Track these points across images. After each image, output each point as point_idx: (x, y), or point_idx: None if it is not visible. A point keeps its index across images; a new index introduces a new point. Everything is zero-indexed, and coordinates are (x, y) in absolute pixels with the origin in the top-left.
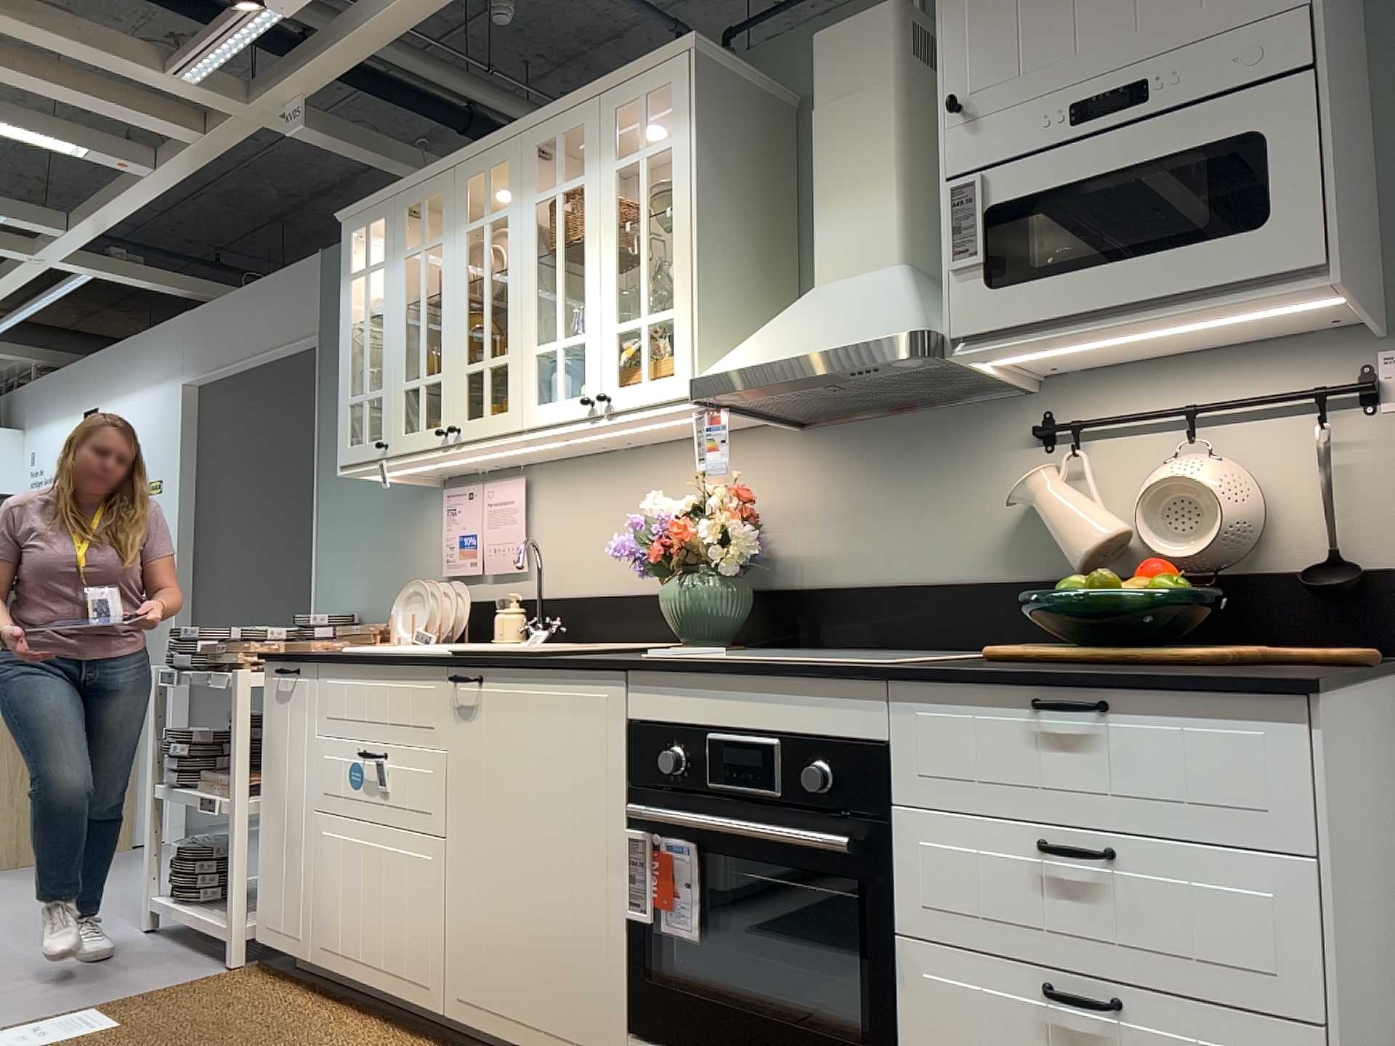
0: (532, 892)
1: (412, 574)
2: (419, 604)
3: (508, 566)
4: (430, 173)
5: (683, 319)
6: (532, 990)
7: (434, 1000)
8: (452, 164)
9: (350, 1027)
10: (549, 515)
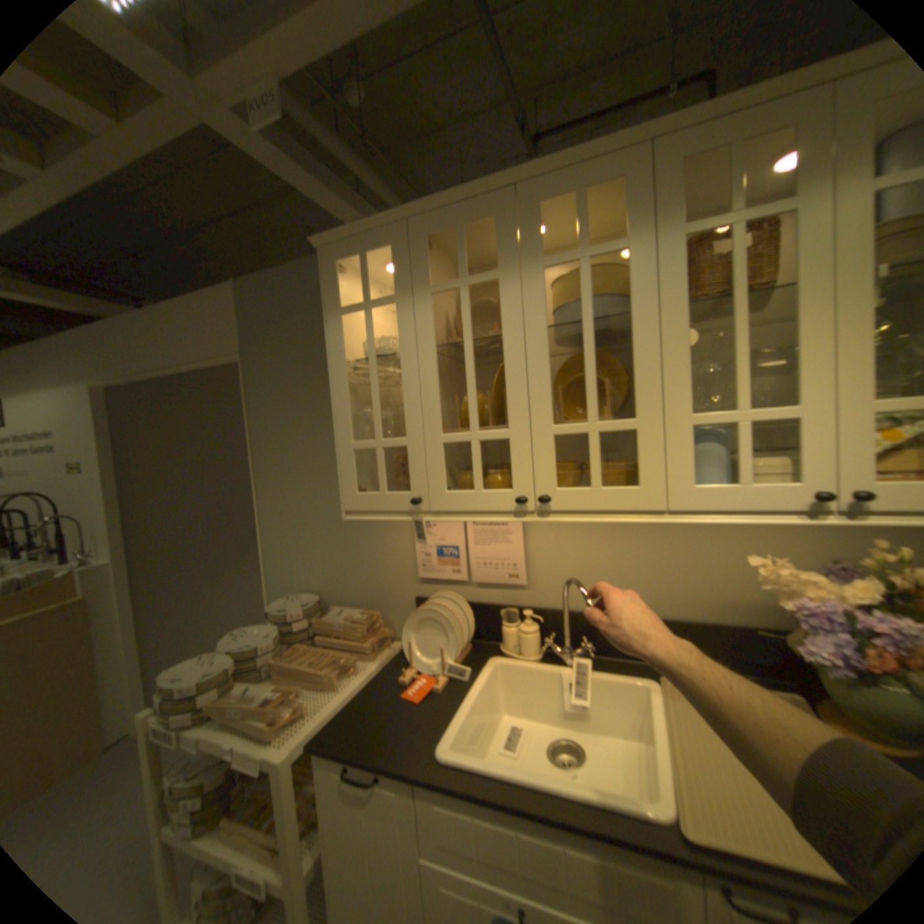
0: None
1: (377, 568)
2: (431, 627)
3: (503, 579)
4: (470, 189)
5: None
6: None
7: None
8: (511, 177)
9: None
10: (551, 538)
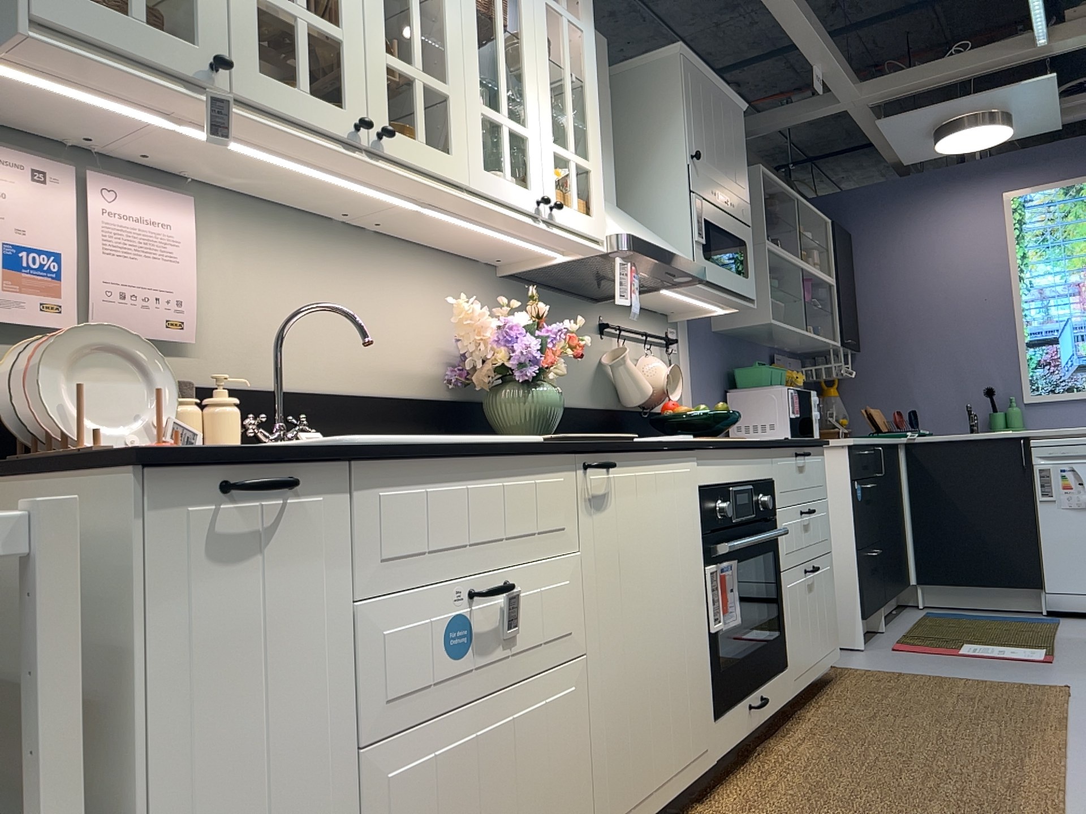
0: (661, 656)
1: None
2: (90, 373)
3: (156, 328)
4: None
5: (599, 178)
6: (666, 745)
7: None
8: None
9: None
10: (229, 270)
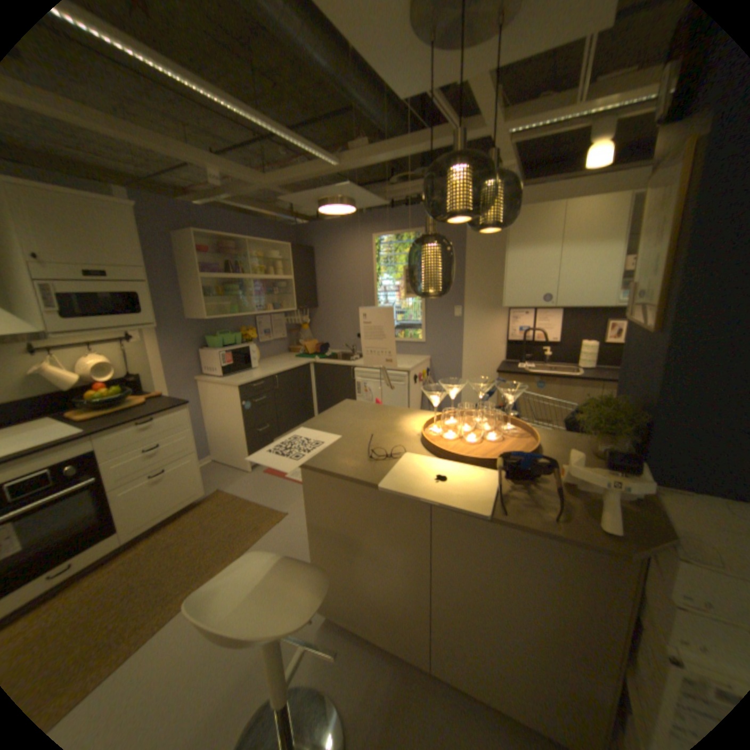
0: None
1: None
2: None
3: None
4: None
5: None
6: None
7: None
8: None
9: None
10: None
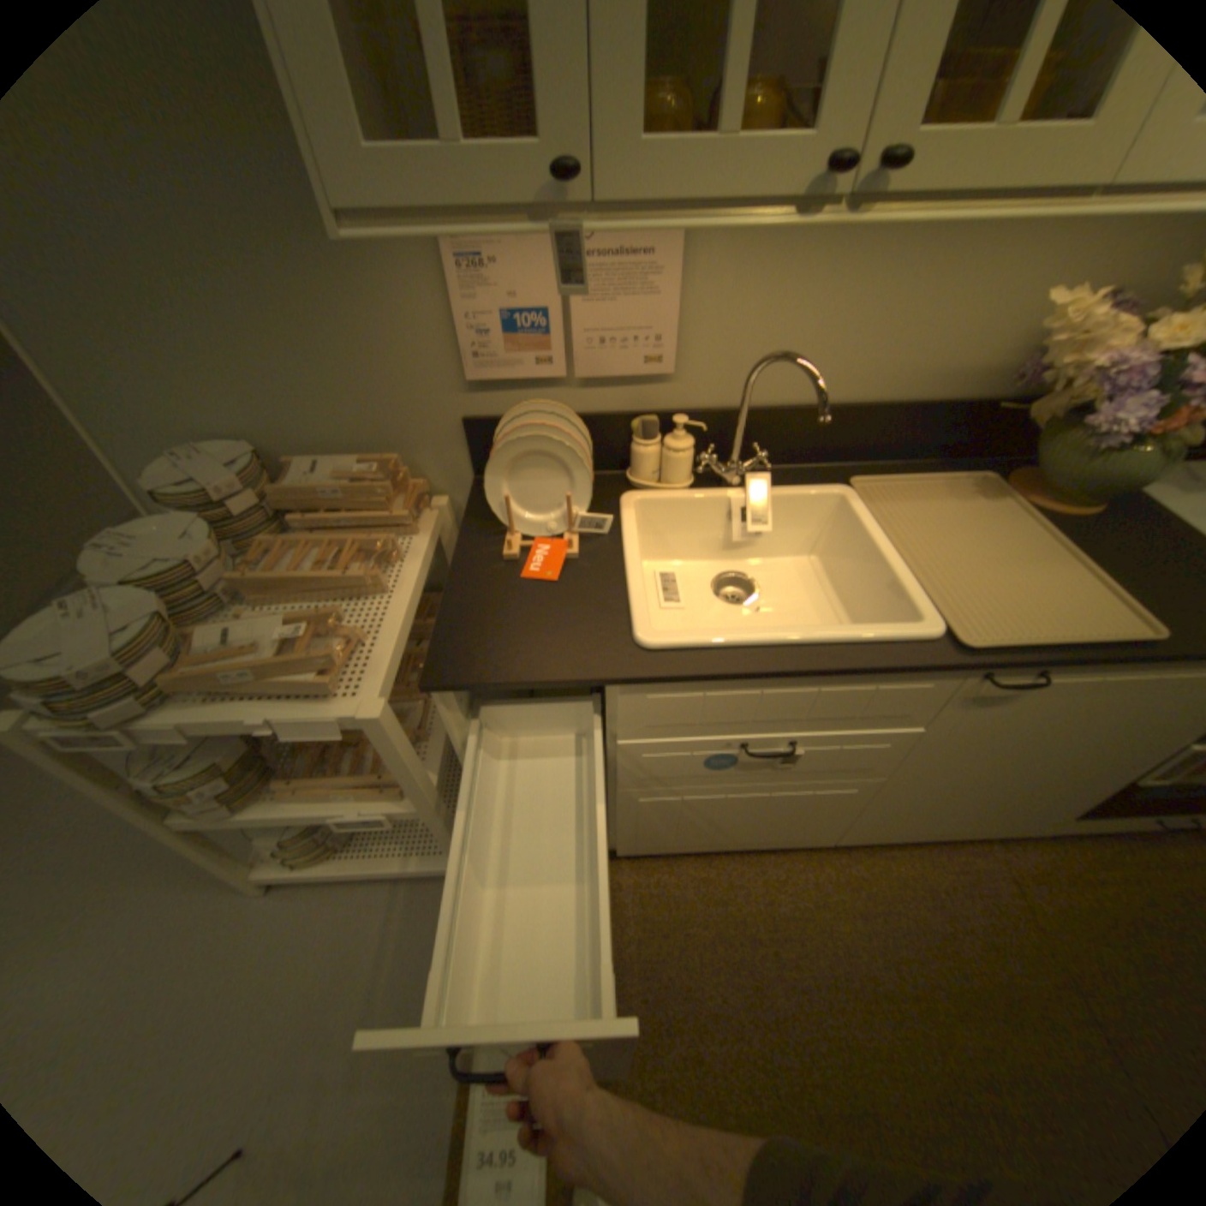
0: (1016, 789)
1: (367, 373)
2: (535, 467)
3: (635, 367)
4: None
5: None
6: (974, 824)
7: (826, 845)
8: None
9: (719, 881)
10: (728, 280)
